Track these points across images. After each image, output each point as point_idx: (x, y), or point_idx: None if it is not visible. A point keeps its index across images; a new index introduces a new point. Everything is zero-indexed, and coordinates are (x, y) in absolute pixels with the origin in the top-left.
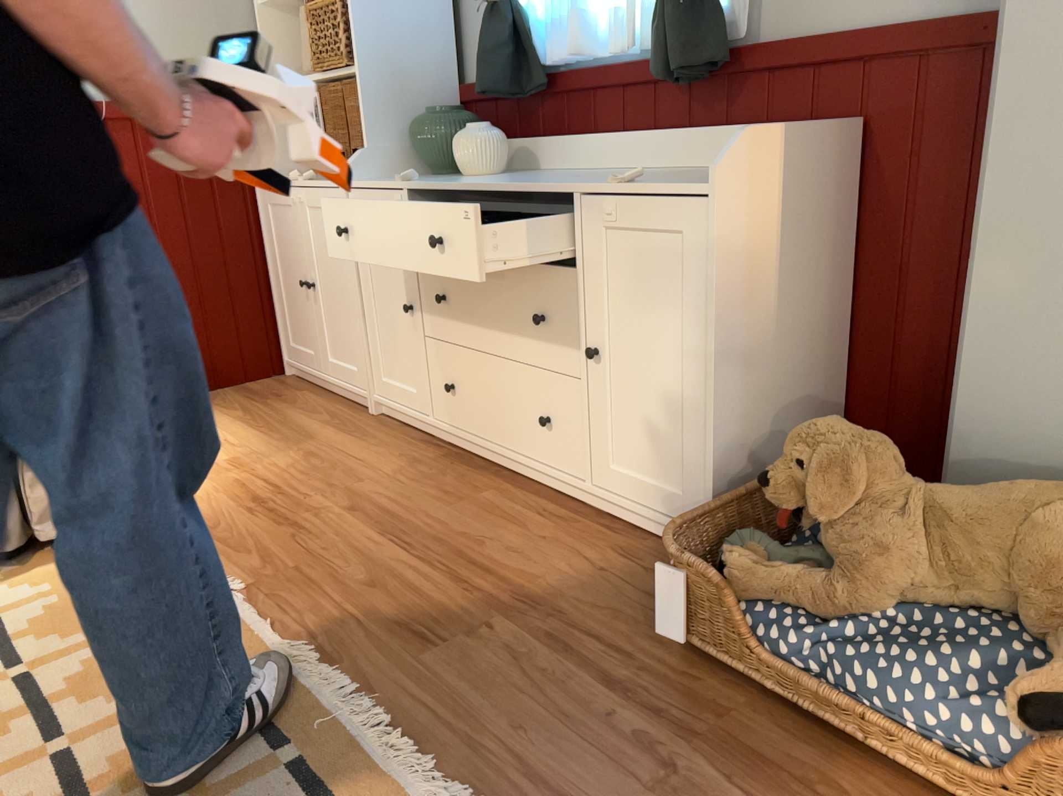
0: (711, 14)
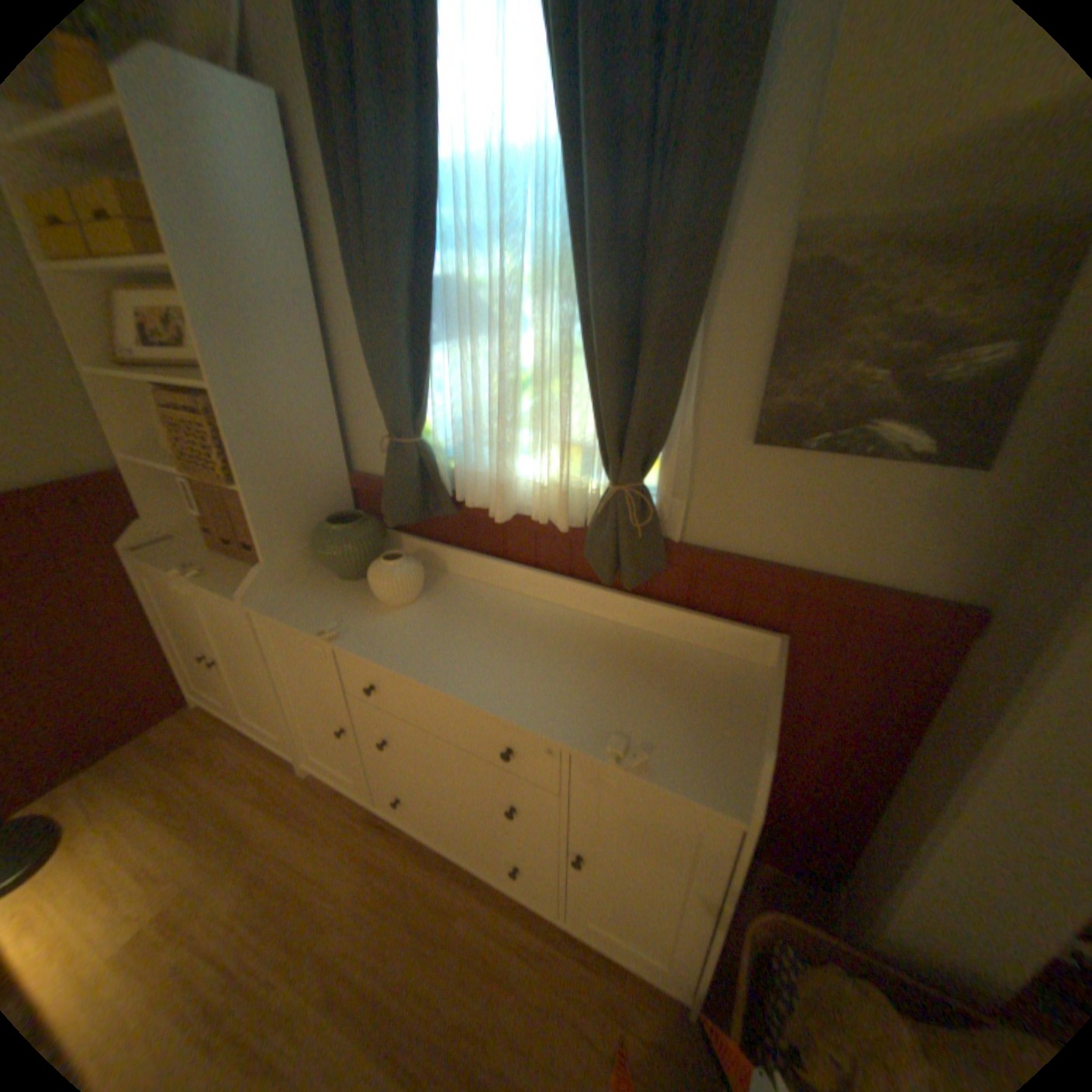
0: (657, 522)
